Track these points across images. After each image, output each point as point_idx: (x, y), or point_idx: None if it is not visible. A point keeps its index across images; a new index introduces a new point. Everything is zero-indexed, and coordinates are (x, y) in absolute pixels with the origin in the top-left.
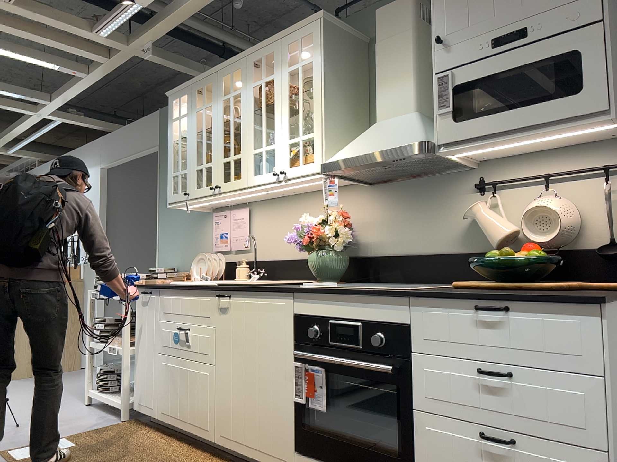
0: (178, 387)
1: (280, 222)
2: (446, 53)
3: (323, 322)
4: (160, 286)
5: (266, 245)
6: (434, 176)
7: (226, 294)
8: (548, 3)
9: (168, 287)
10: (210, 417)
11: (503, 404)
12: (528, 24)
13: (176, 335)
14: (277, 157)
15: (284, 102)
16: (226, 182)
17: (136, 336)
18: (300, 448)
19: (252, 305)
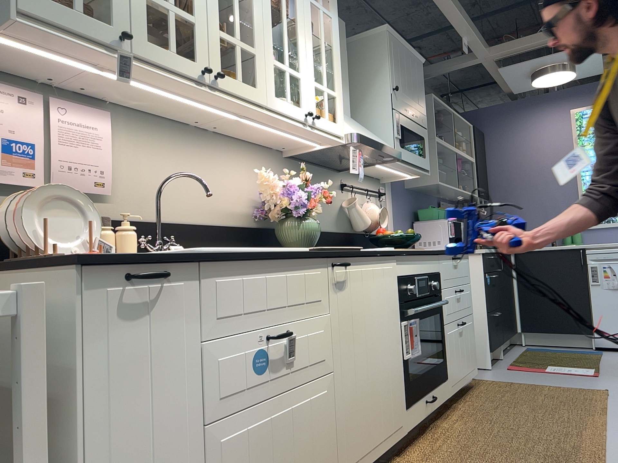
0: (270, 462)
1: (176, 162)
2: (397, 100)
3: (413, 280)
4: (209, 255)
5: (147, 195)
6: (323, 168)
7: (342, 262)
8: (419, 108)
9: (239, 255)
10: (332, 457)
11: (461, 305)
12: (416, 112)
13: (257, 356)
14: (304, 94)
15: (310, 34)
16: (230, 78)
17: (76, 436)
18: (409, 401)
19: (370, 273)
